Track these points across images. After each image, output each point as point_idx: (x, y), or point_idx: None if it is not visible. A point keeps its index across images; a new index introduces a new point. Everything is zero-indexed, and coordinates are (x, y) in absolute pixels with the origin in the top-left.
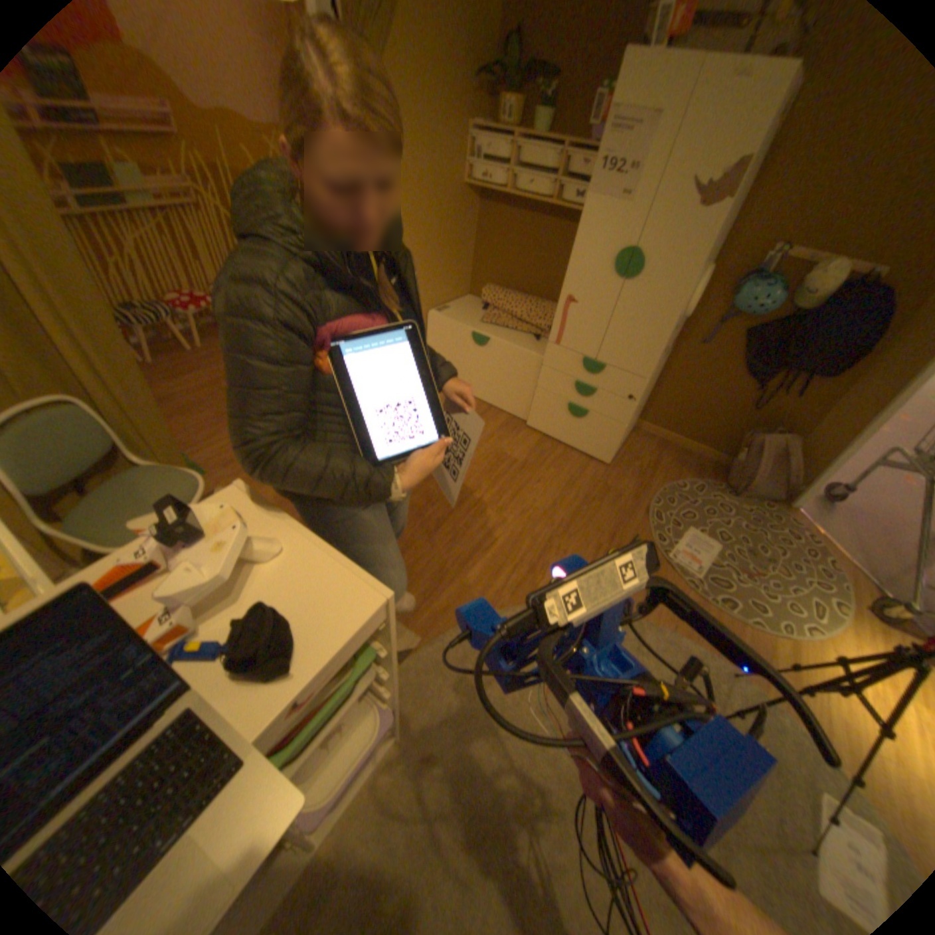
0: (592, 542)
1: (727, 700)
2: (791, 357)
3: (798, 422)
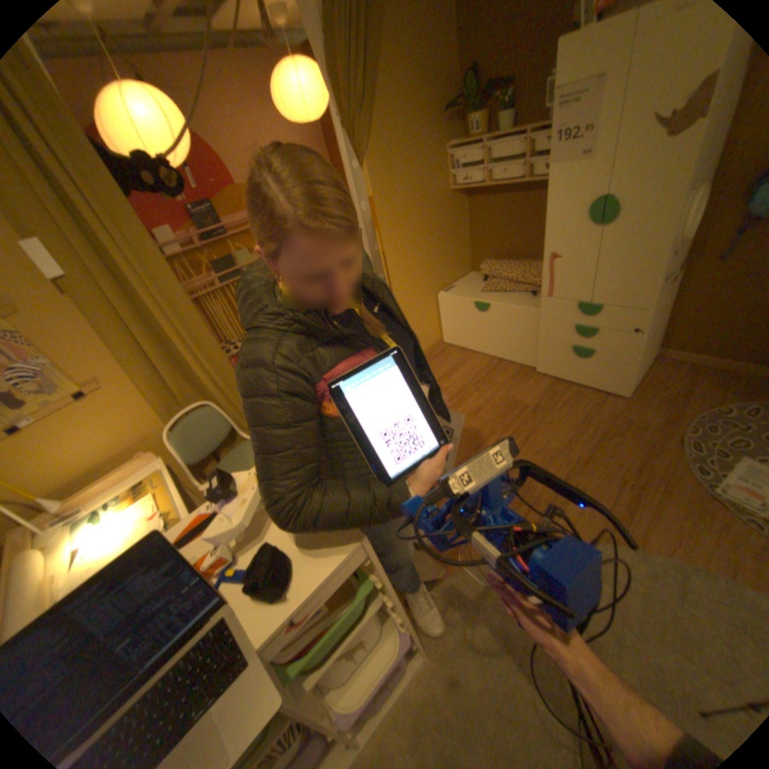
0: (615, 479)
1: None
2: None
3: None
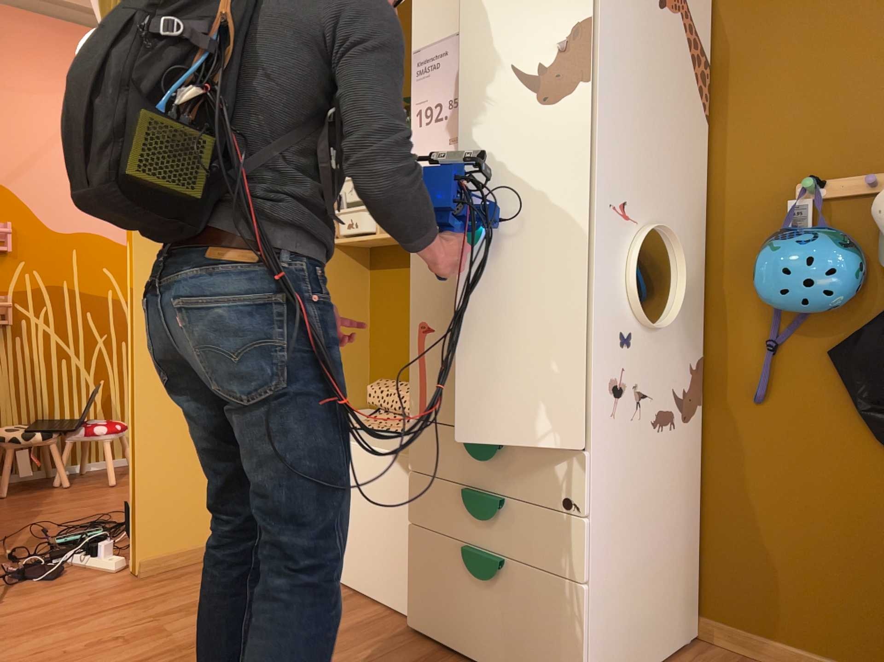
0: None
1: None
2: None
3: None
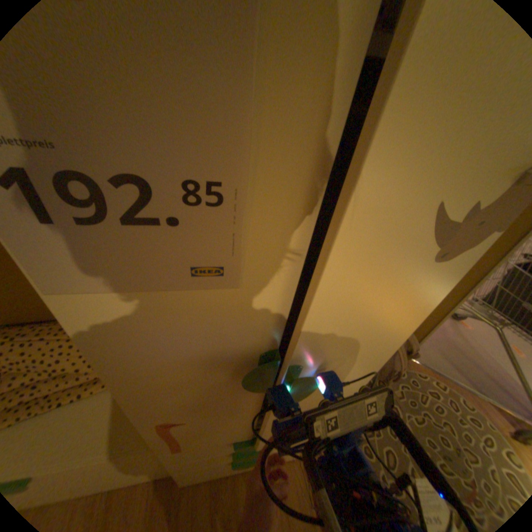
0: None
1: None
2: None
3: None
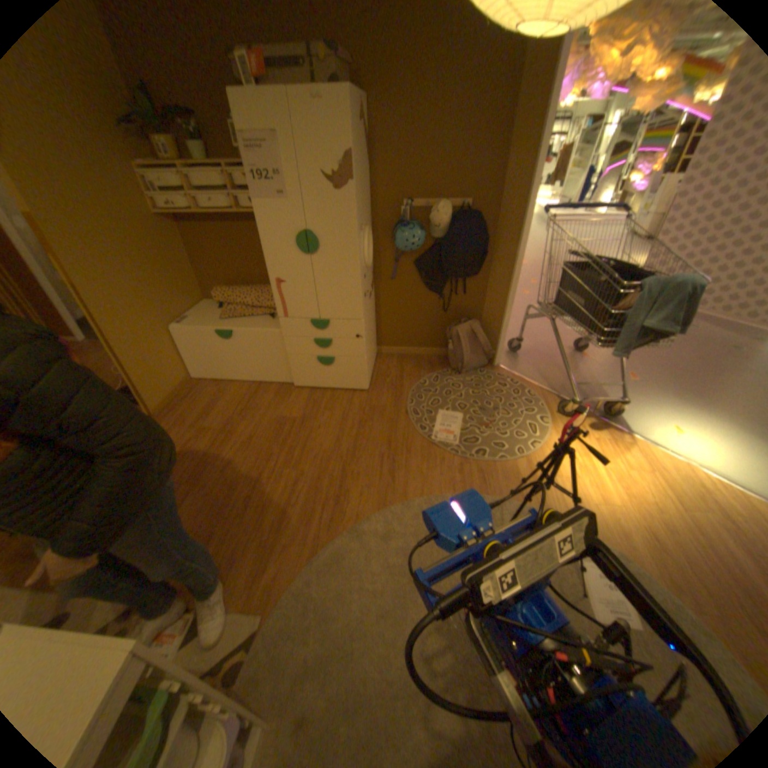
0: (374, 457)
1: (501, 524)
2: (446, 273)
3: (471, 311)
